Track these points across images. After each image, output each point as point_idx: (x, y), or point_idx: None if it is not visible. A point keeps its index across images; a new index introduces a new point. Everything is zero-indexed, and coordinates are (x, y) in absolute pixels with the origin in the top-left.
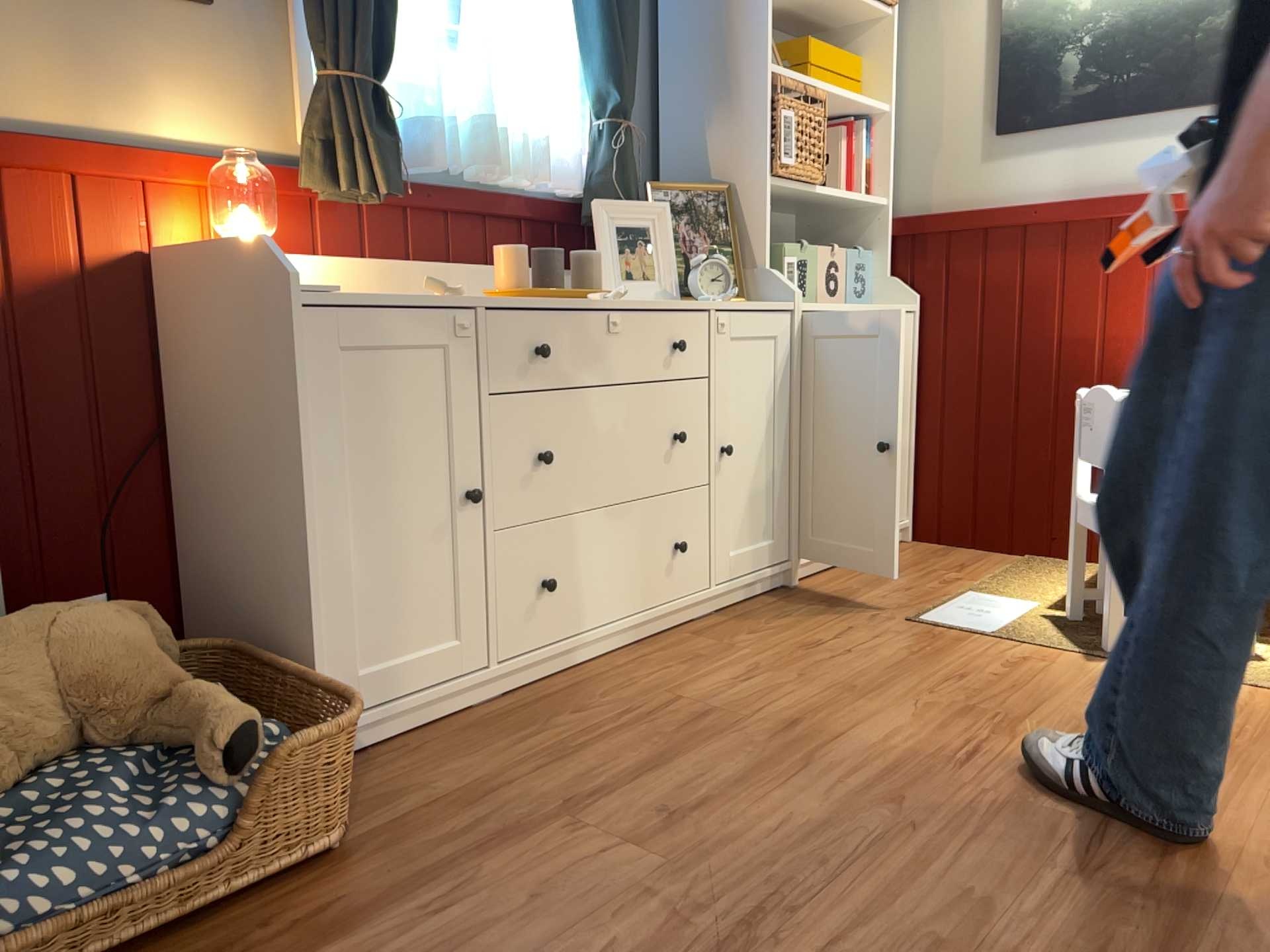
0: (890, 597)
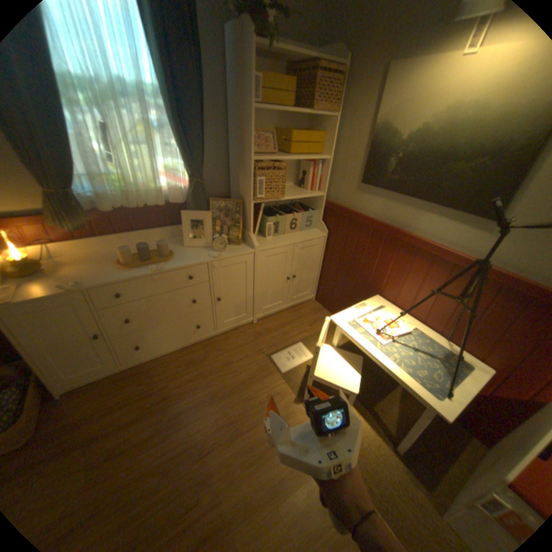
0: (275, 338)
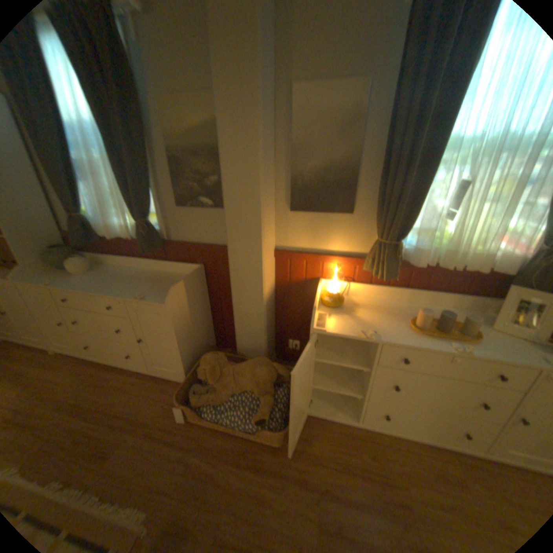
0: None
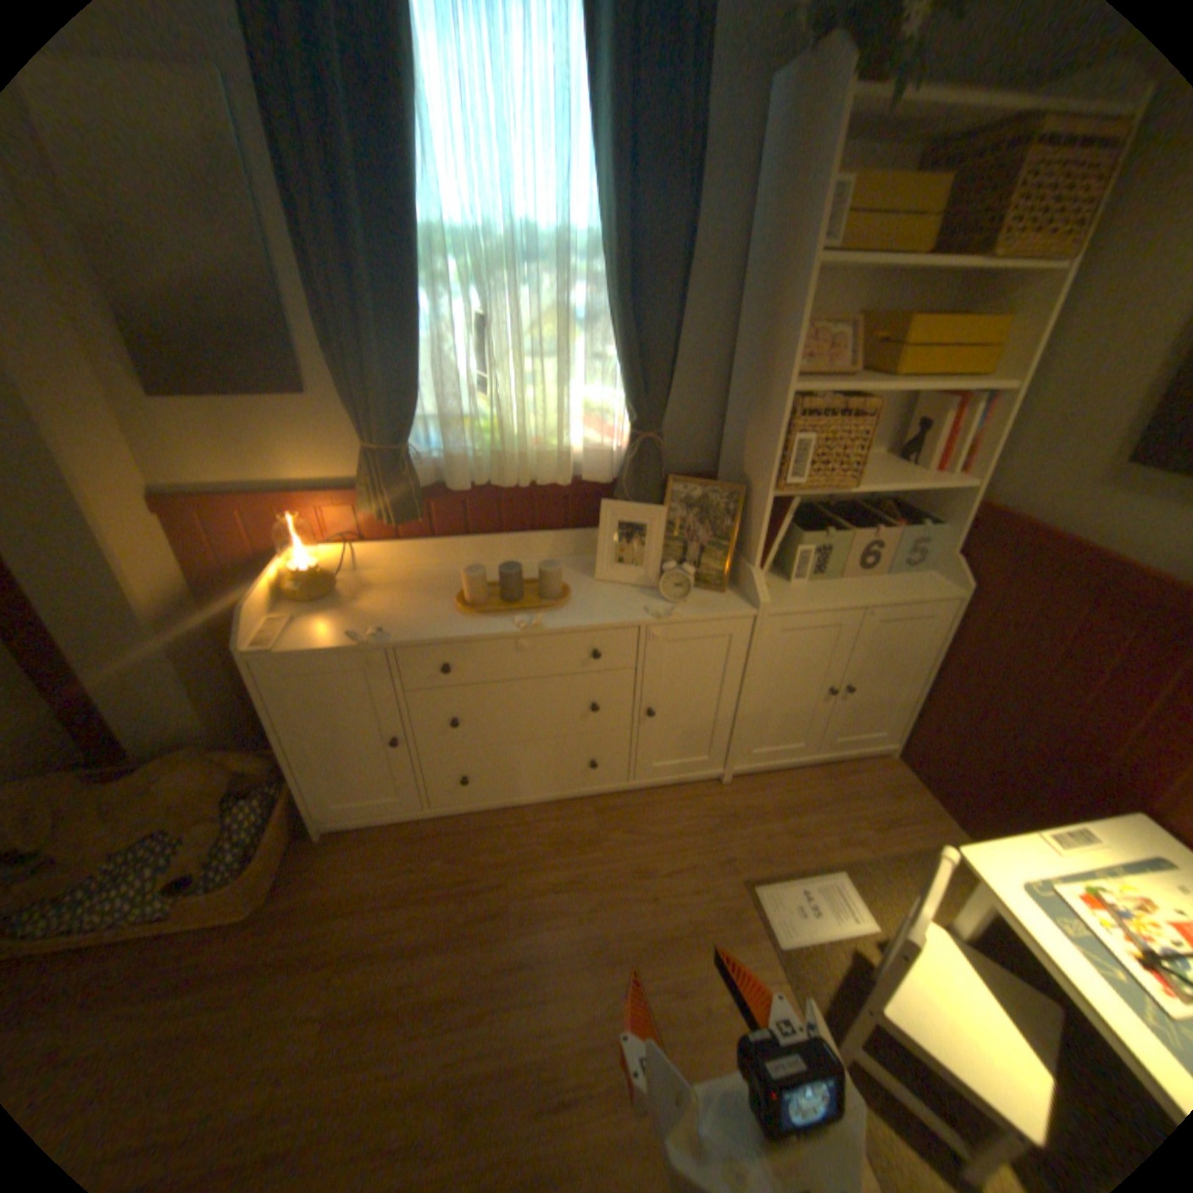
0: (774, 841)
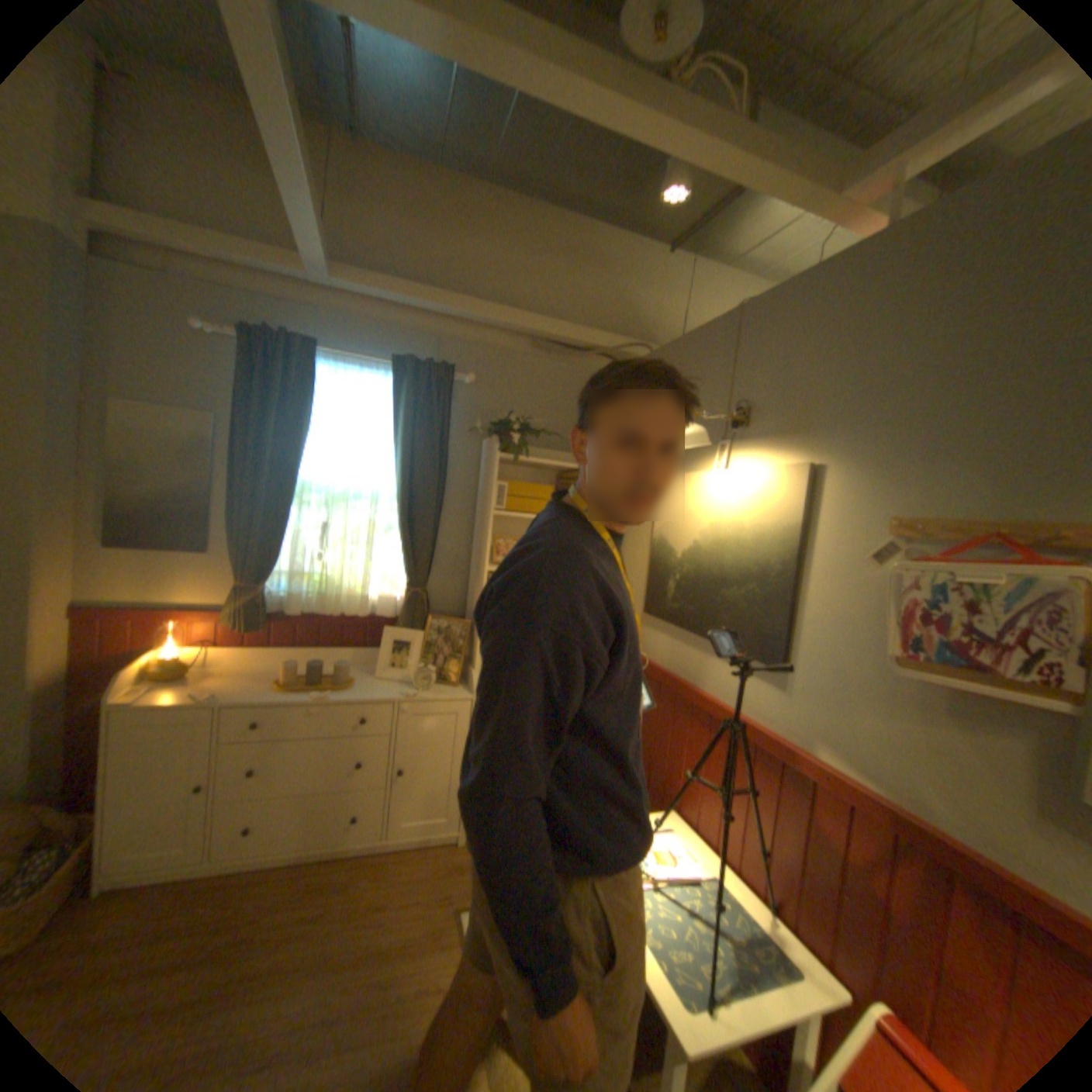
0: None
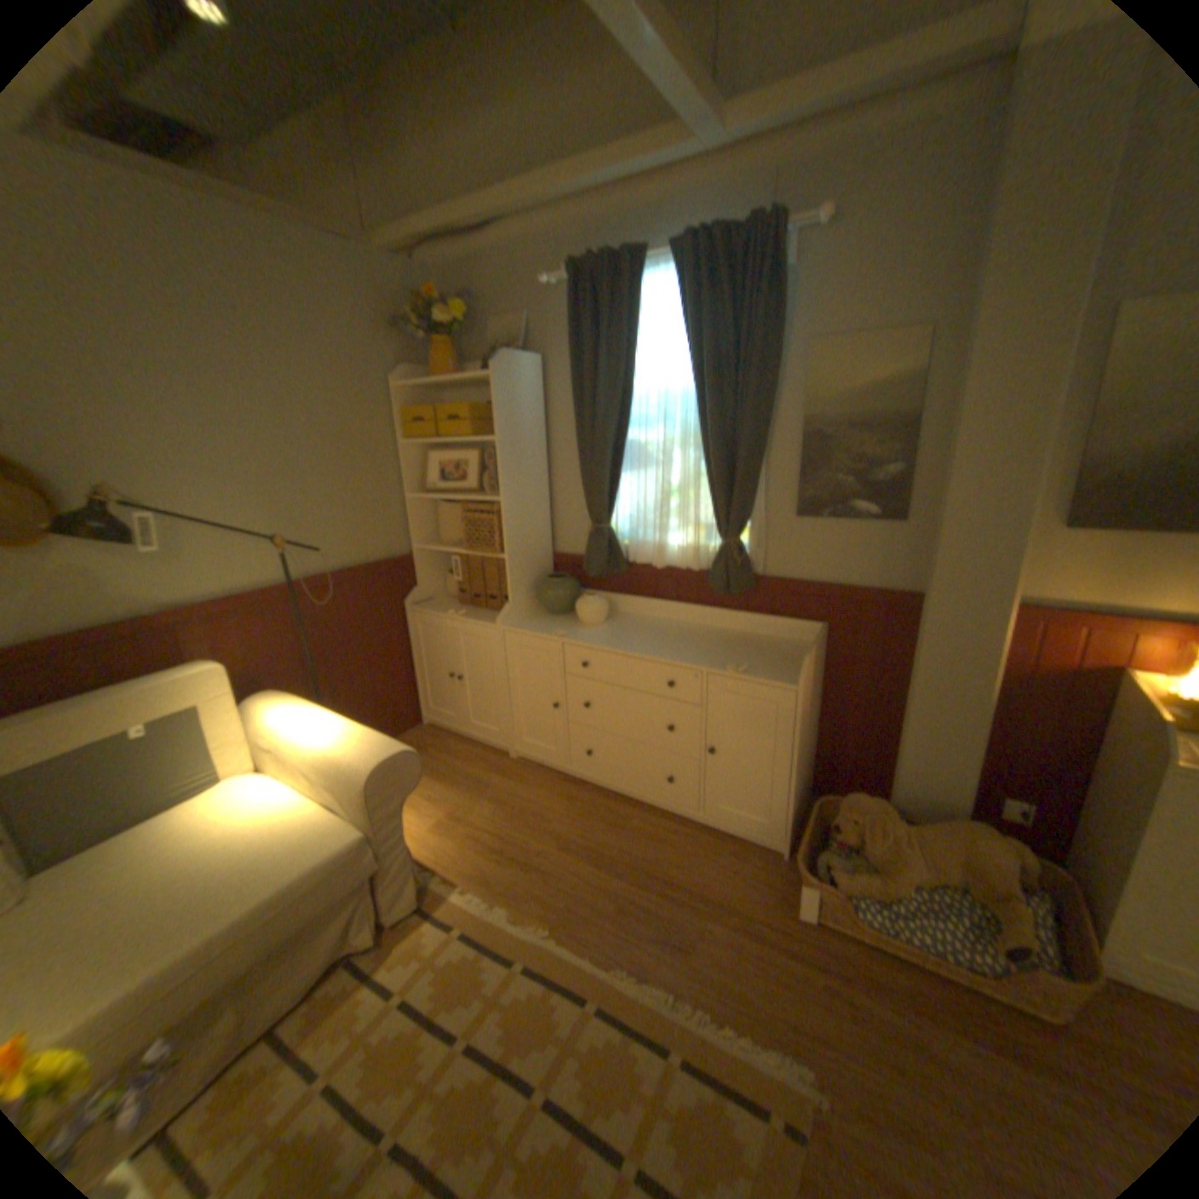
0: None
